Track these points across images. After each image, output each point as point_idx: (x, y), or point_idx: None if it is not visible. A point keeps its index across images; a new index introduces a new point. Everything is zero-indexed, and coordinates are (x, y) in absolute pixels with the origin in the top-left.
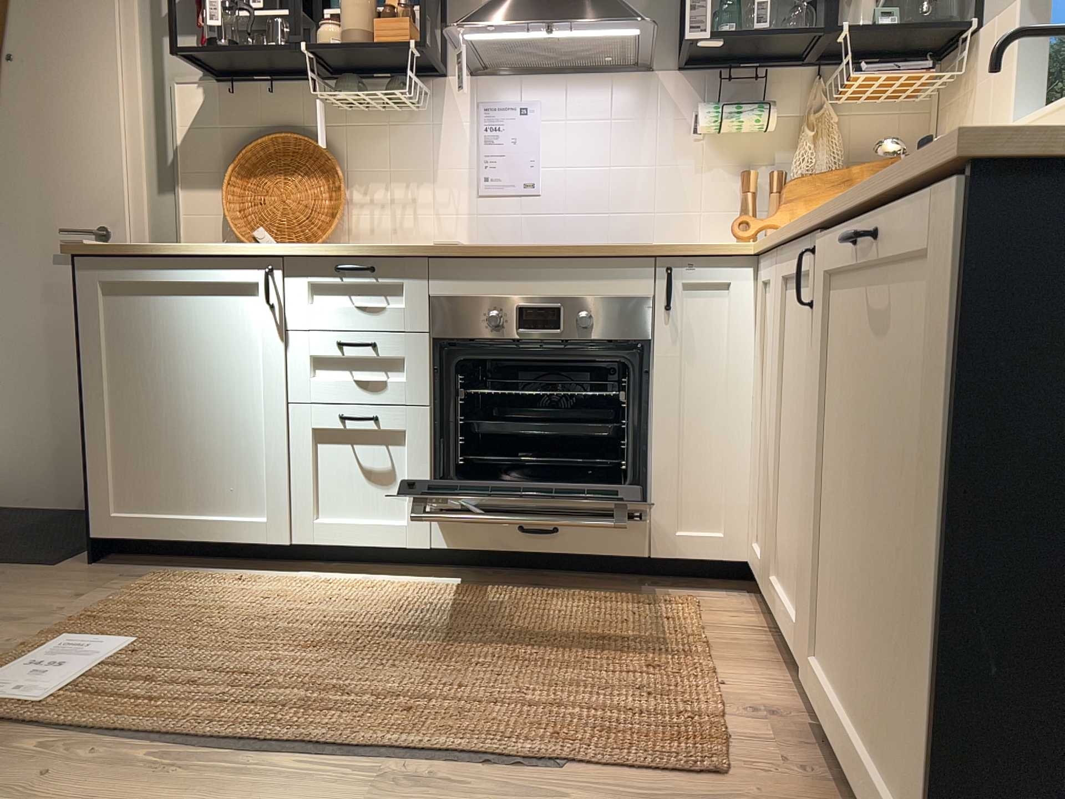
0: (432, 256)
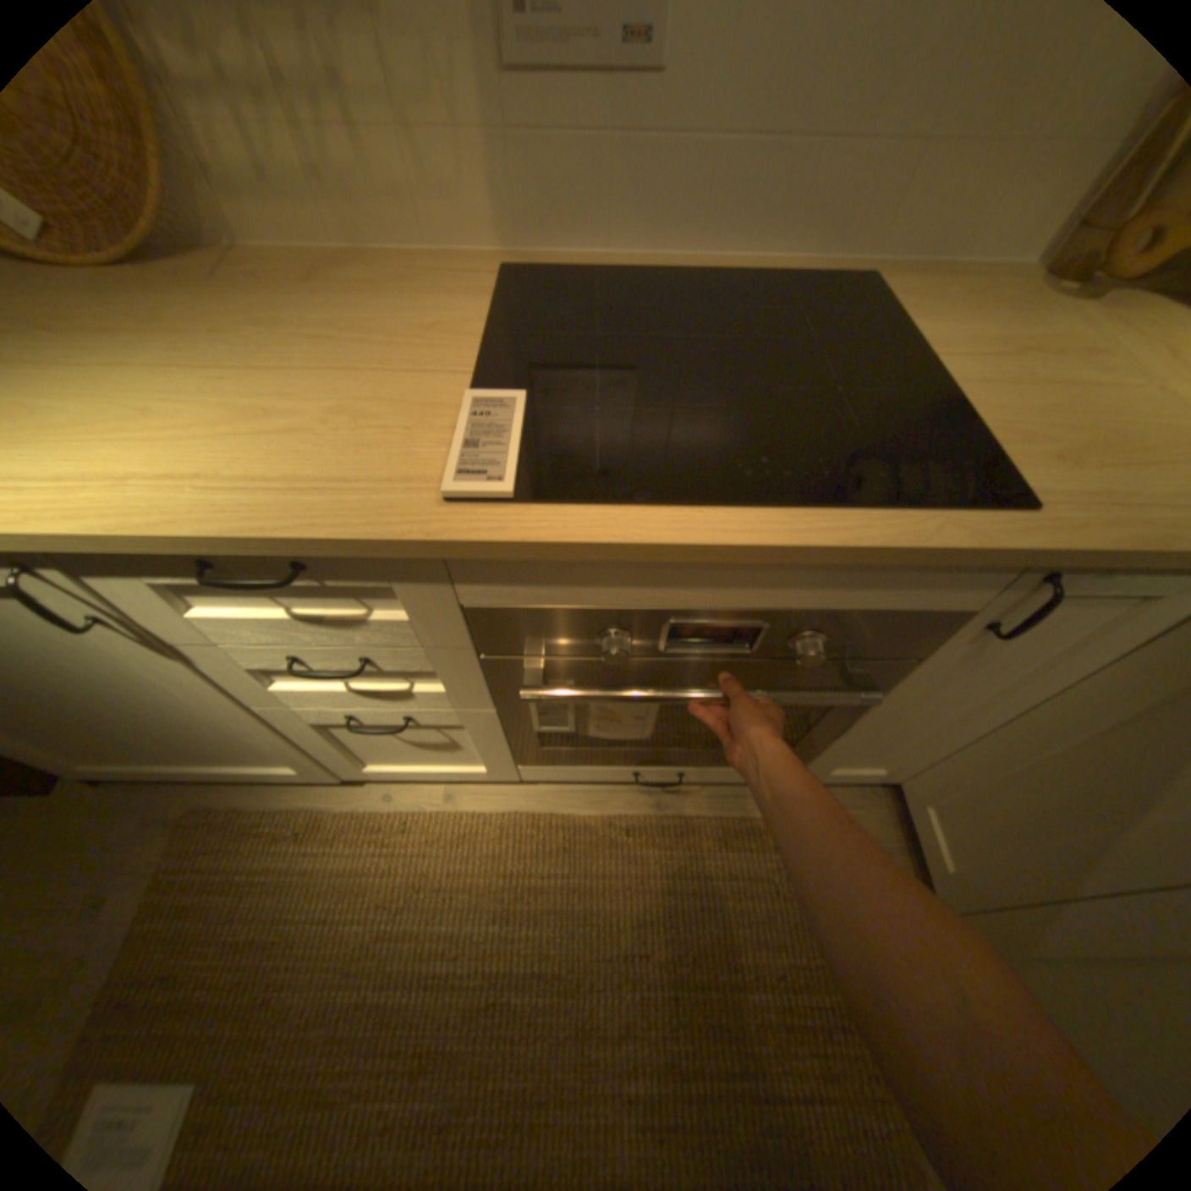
0: (451, 552)
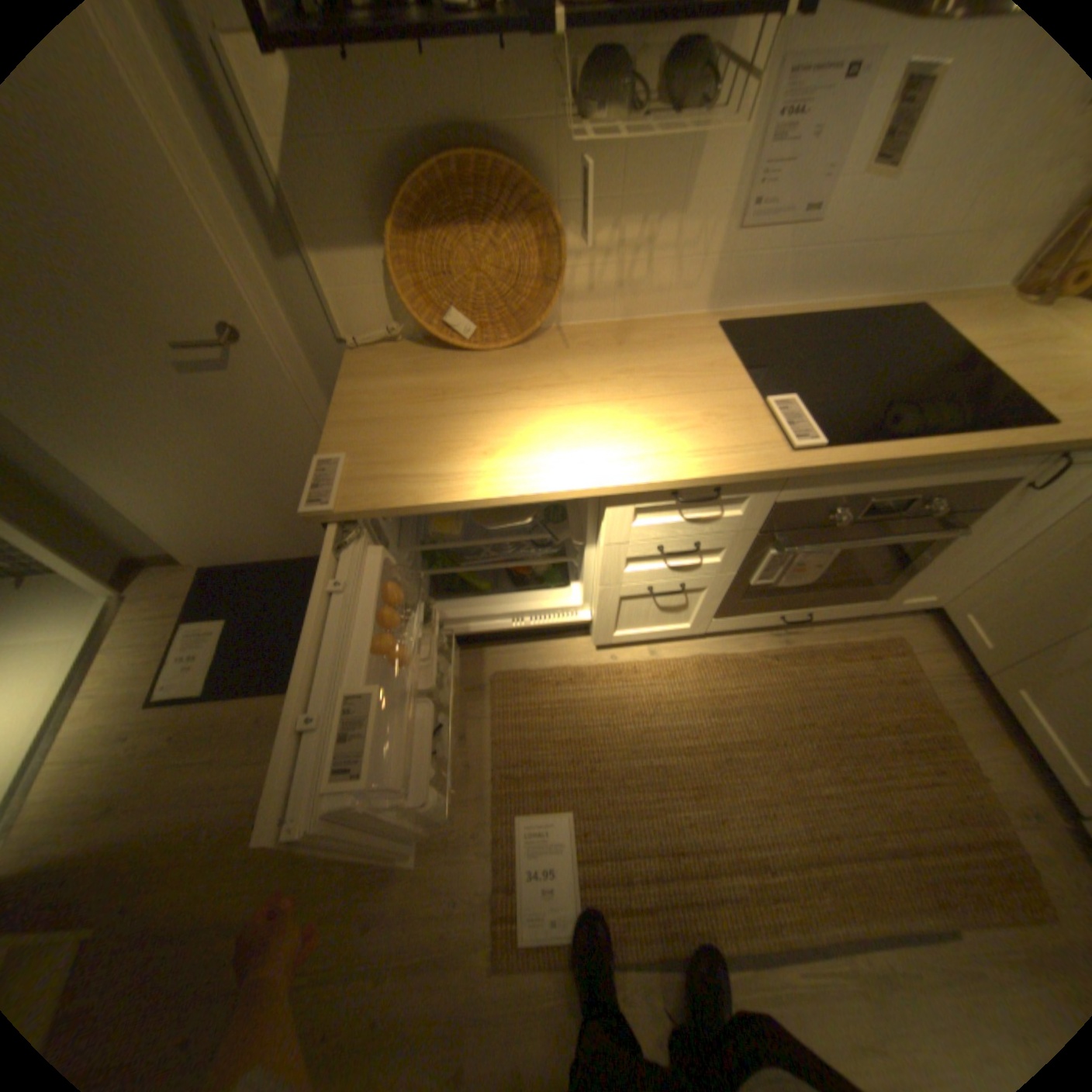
0: (799, 472)
